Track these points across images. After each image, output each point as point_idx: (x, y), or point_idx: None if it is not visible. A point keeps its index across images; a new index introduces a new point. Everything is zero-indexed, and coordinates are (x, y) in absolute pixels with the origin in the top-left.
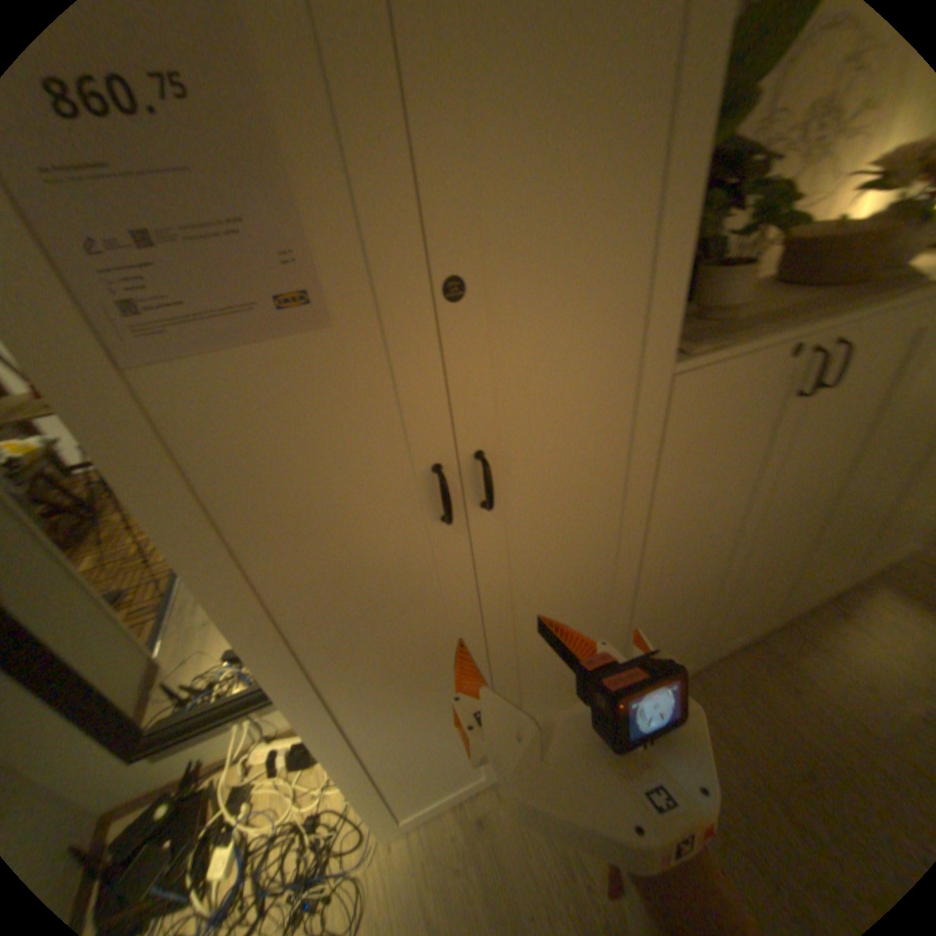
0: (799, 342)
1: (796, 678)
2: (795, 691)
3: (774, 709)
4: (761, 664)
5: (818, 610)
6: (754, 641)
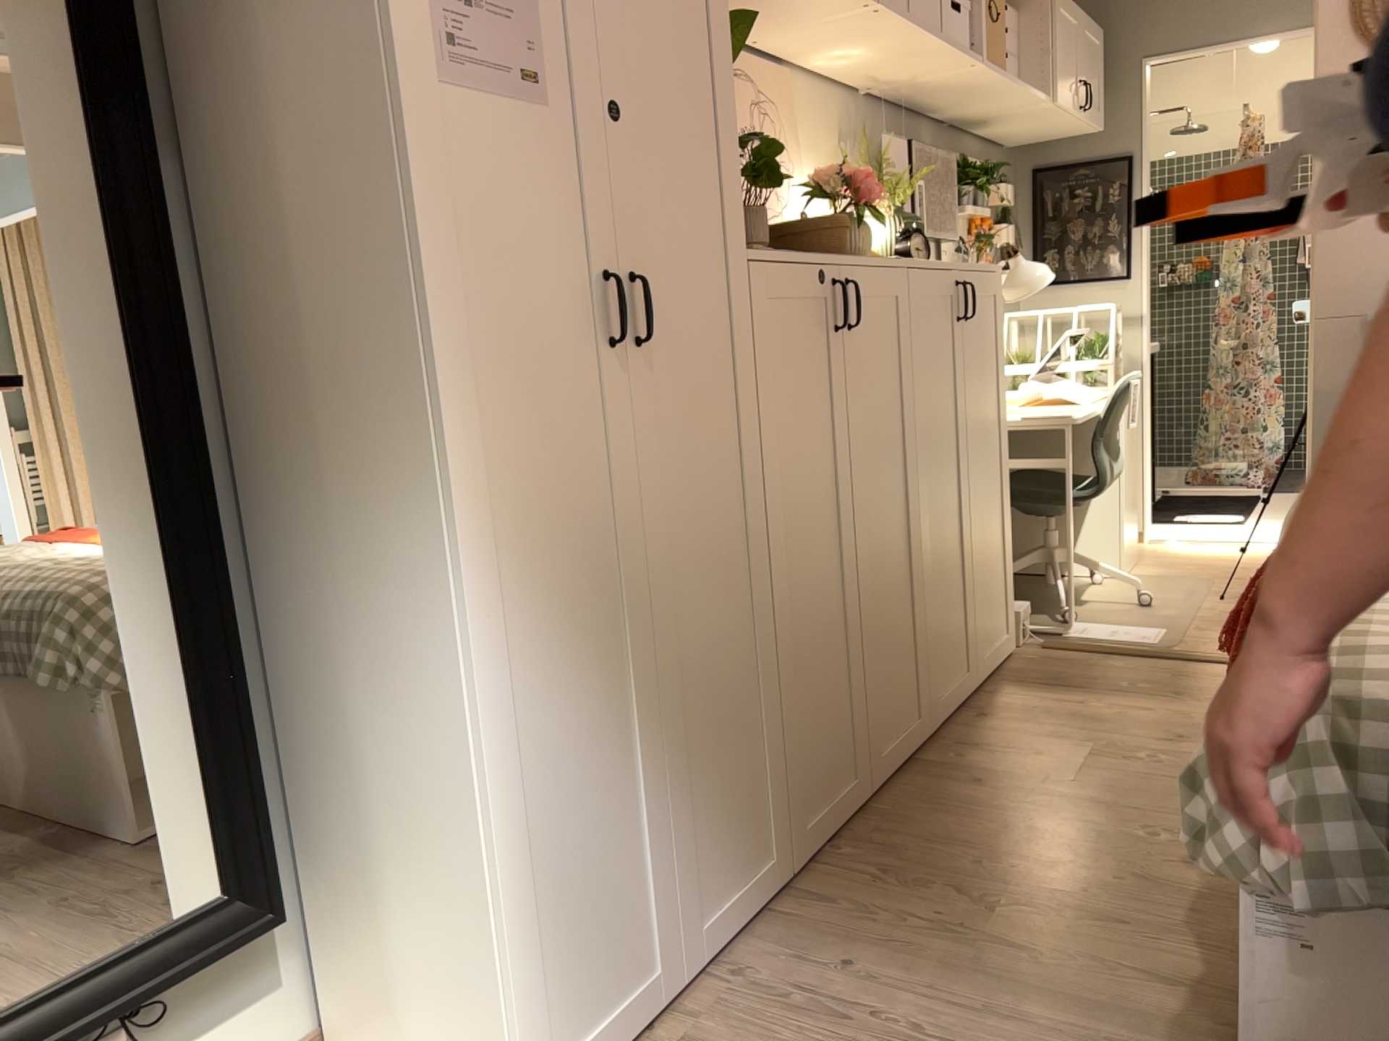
0: (814, 264)
1: (964, 772)
2: (969, 781)
3: (959, 801)
4: (922, 775)
5: (949, 716)
6: (902, 762)
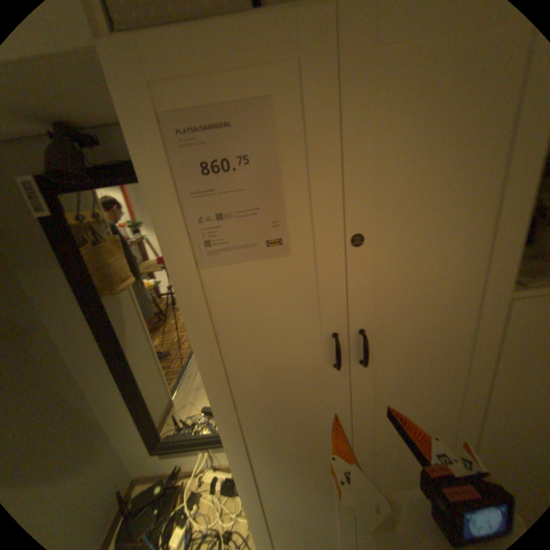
0: None
1: None
2: None
3: None
4: None
5: None
6: None
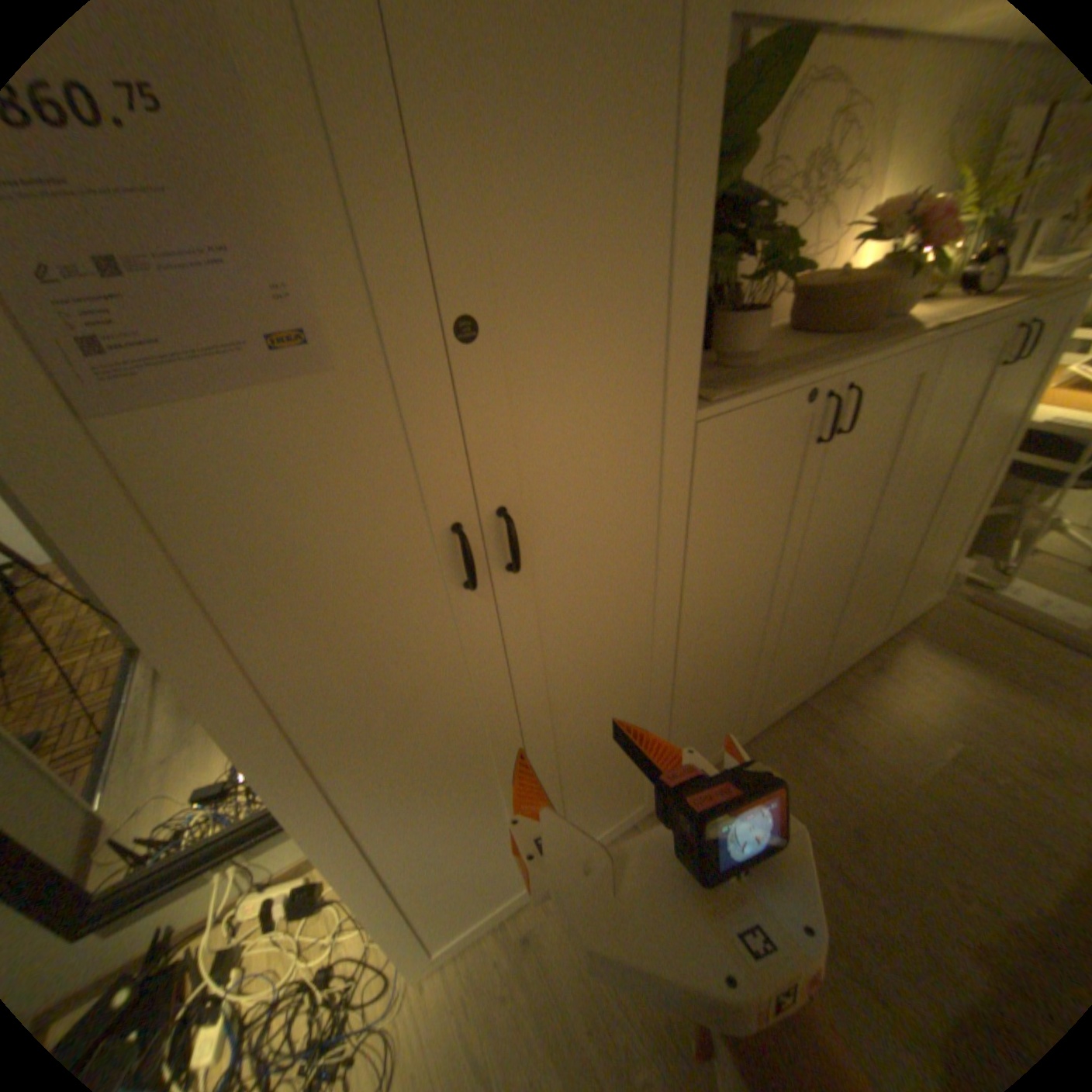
0: (813, 388)
1: (839, 738)
2: (838, 750)
3: (820, 771)
4: (805, 727)
5: (855, 667)
6: (797, 706)
